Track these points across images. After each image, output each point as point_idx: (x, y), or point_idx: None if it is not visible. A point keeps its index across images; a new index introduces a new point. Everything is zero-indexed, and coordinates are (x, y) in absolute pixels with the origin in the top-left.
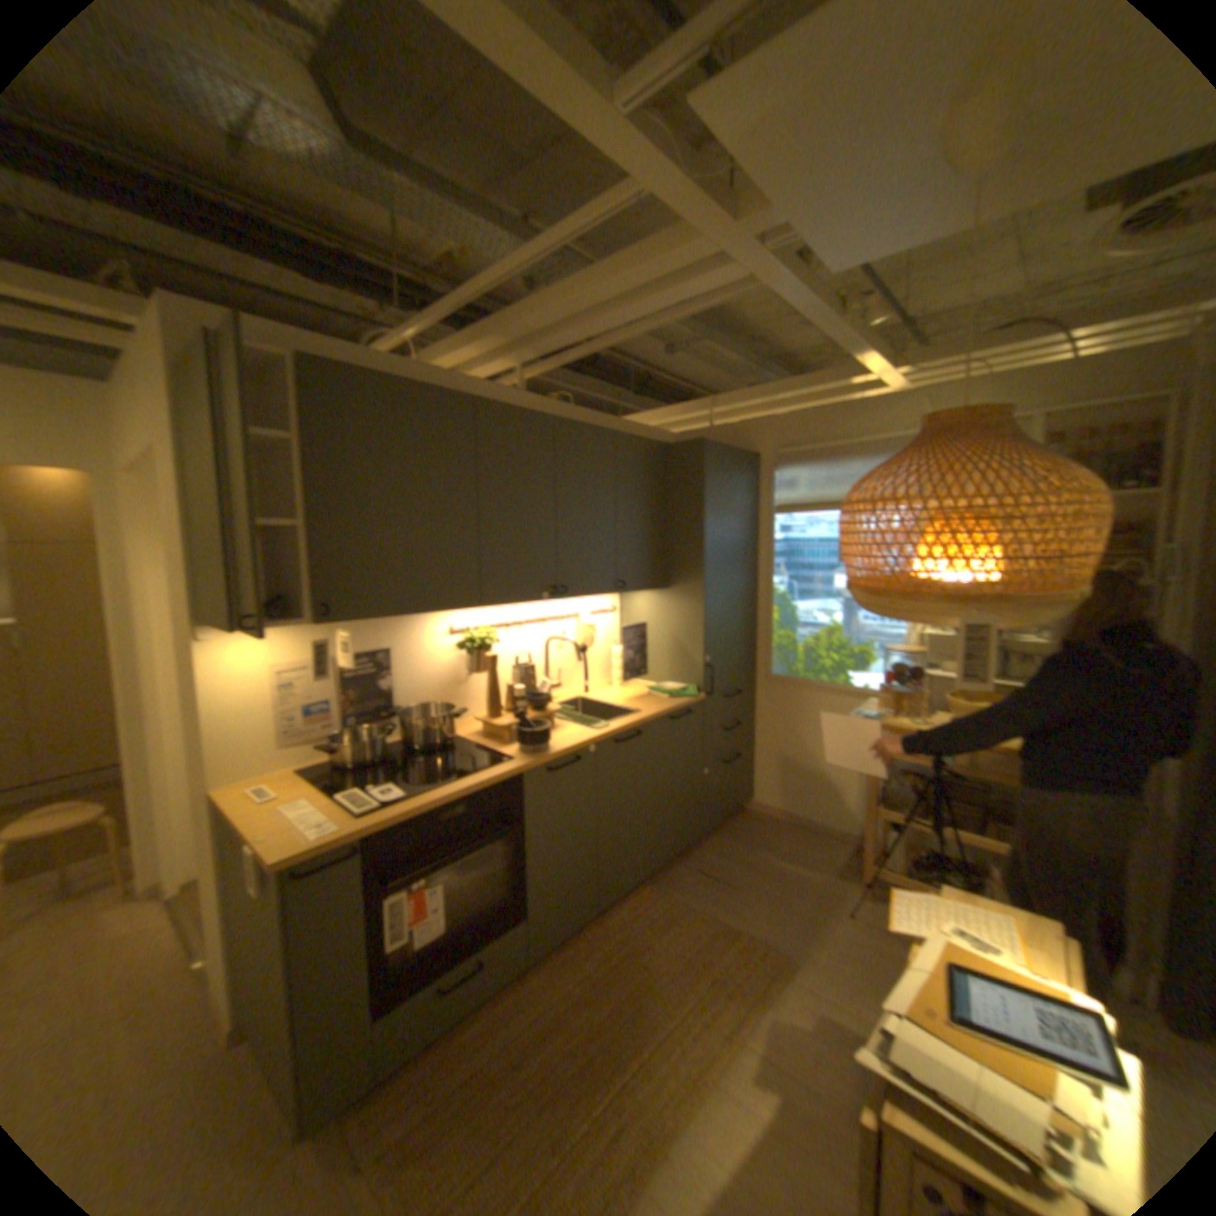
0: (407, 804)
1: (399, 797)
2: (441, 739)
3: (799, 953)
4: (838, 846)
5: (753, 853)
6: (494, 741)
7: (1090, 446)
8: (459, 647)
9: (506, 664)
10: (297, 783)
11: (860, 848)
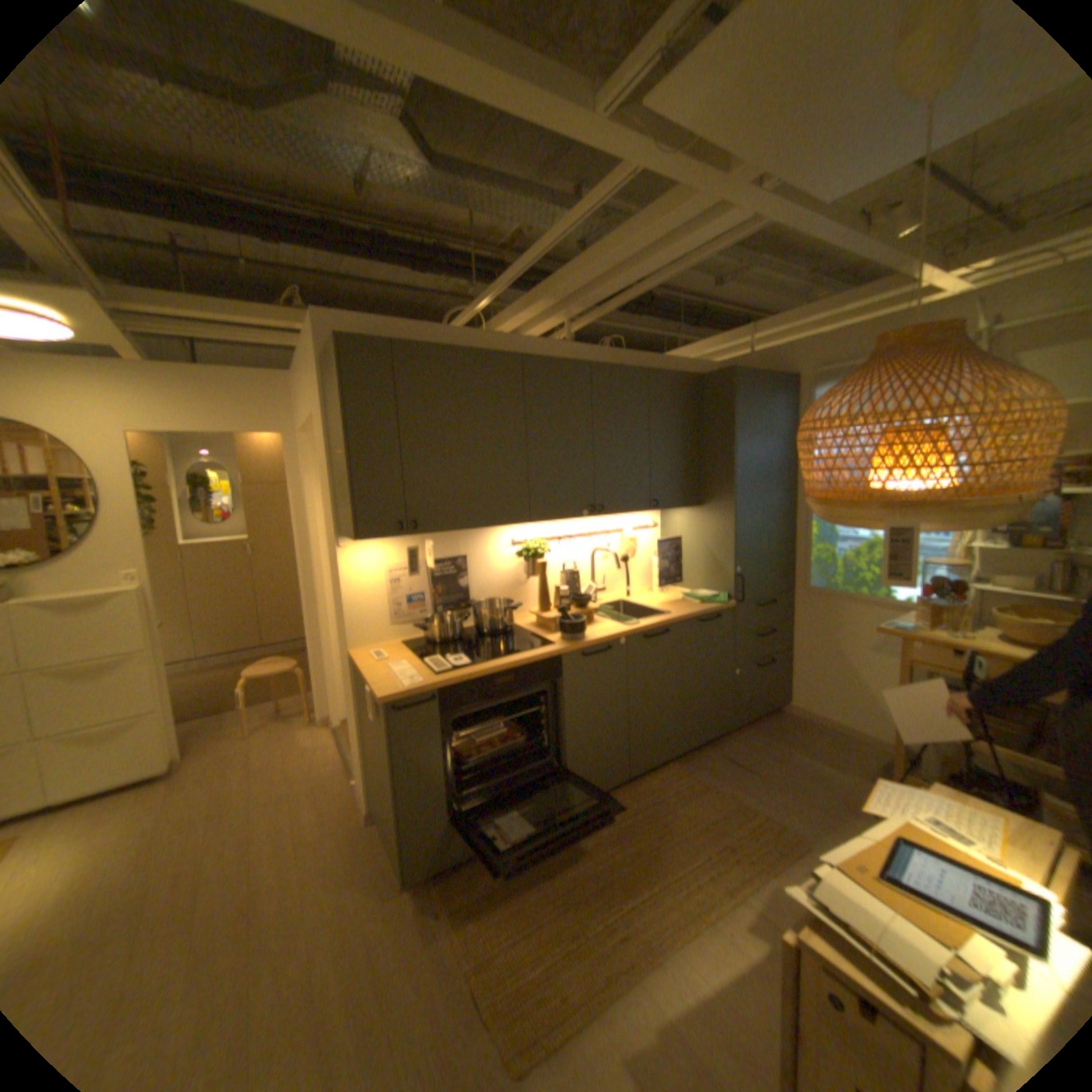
0: (469, 669)
1: (465, 663)
2: (502, 626)
3: (814, 839)
4: (876, 753)
5: (784, 749)
6: (542, 630)
7: None
8: (517, 555)
9: (556, 570)
10: (400, 650)
11: (901, 758)
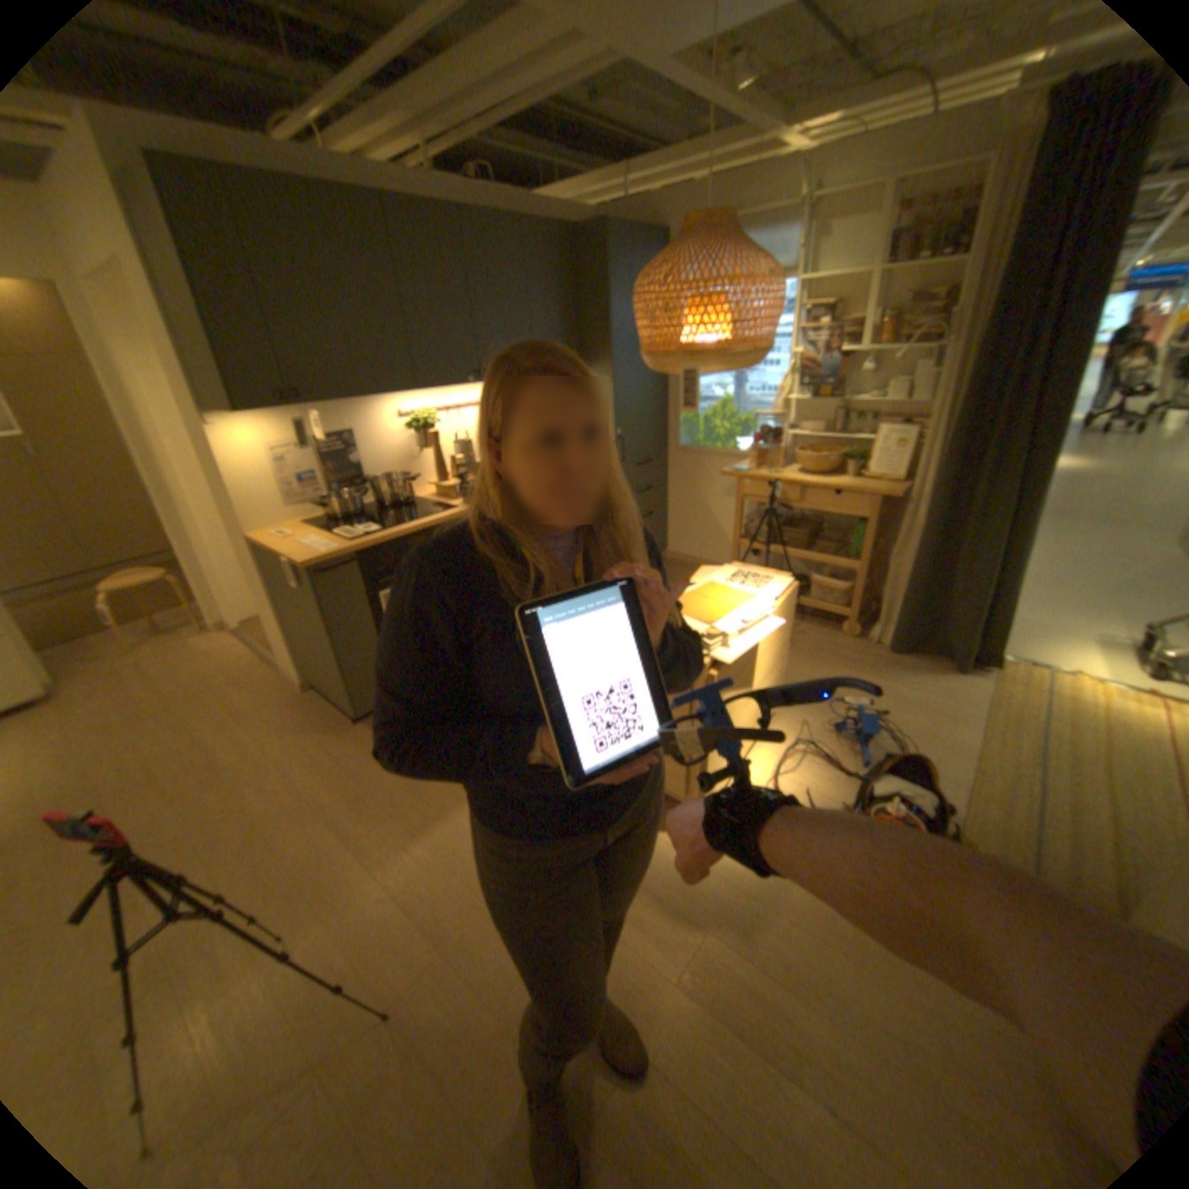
0: (382, 534)
1: (376, 531)
2: (403, 499)
3: None
4: None
5: None
6: (443, 499)
7: (931, 213)
8: (407, 427)
9: (449, 442)
10: (303, 529)
11: None
